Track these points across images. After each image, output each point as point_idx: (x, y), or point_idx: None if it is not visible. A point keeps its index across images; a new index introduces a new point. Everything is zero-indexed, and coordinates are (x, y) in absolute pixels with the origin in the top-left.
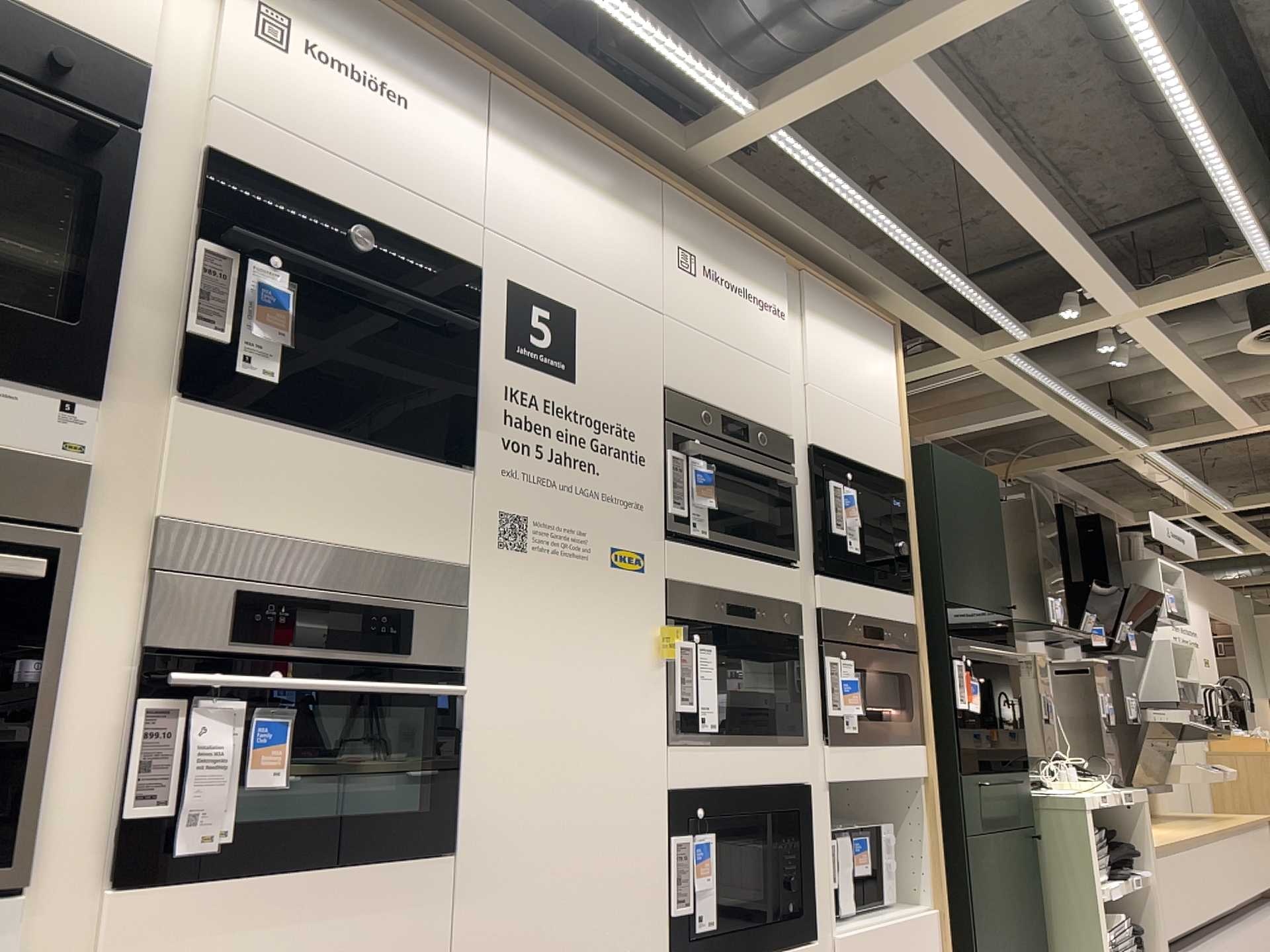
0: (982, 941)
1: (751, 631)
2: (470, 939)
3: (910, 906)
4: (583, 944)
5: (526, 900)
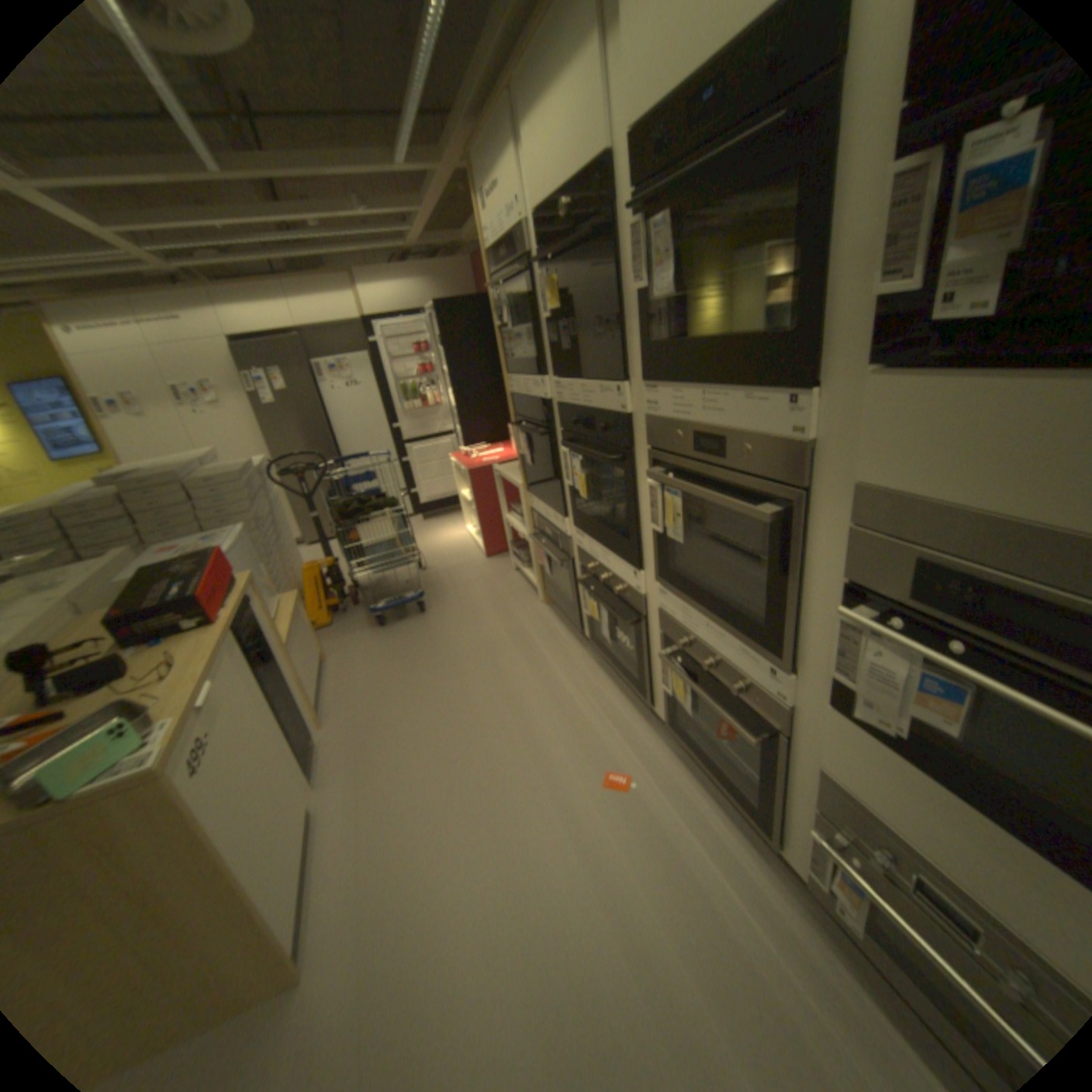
0: None
1: None
2: None
3: None
4: None
5: None
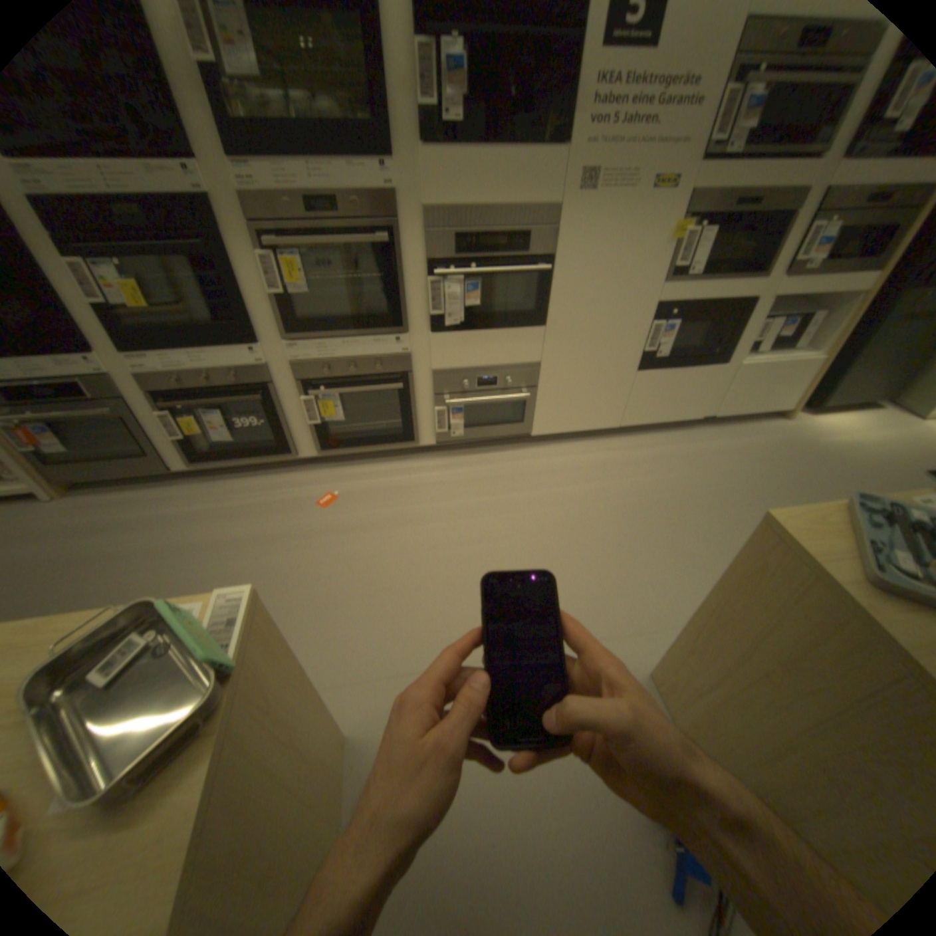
0: (854, 373)
1: (755, 212)
2: (549, 353)
3: (811, 352)
4: (597, 357)
5: (573, 342)
